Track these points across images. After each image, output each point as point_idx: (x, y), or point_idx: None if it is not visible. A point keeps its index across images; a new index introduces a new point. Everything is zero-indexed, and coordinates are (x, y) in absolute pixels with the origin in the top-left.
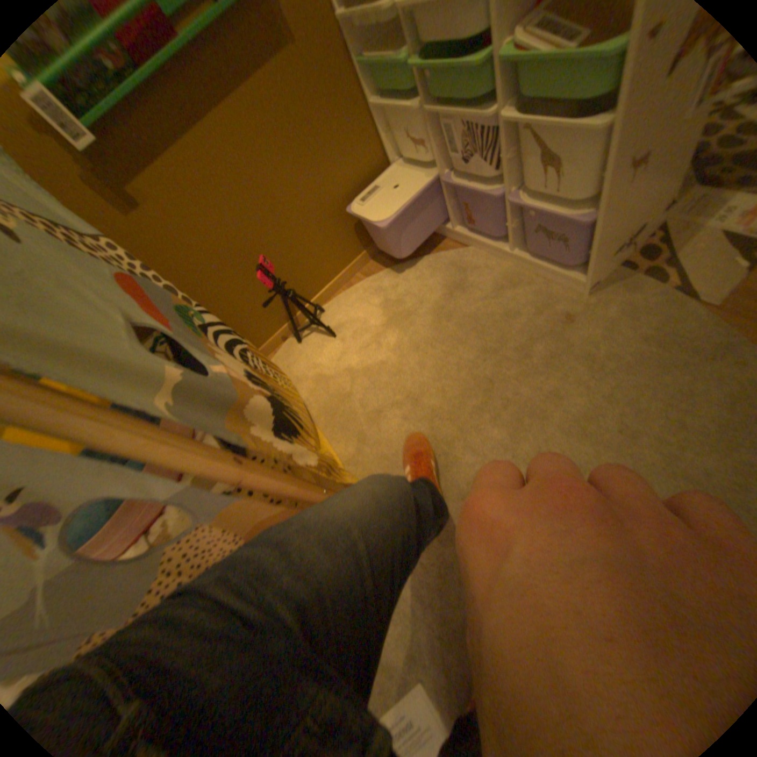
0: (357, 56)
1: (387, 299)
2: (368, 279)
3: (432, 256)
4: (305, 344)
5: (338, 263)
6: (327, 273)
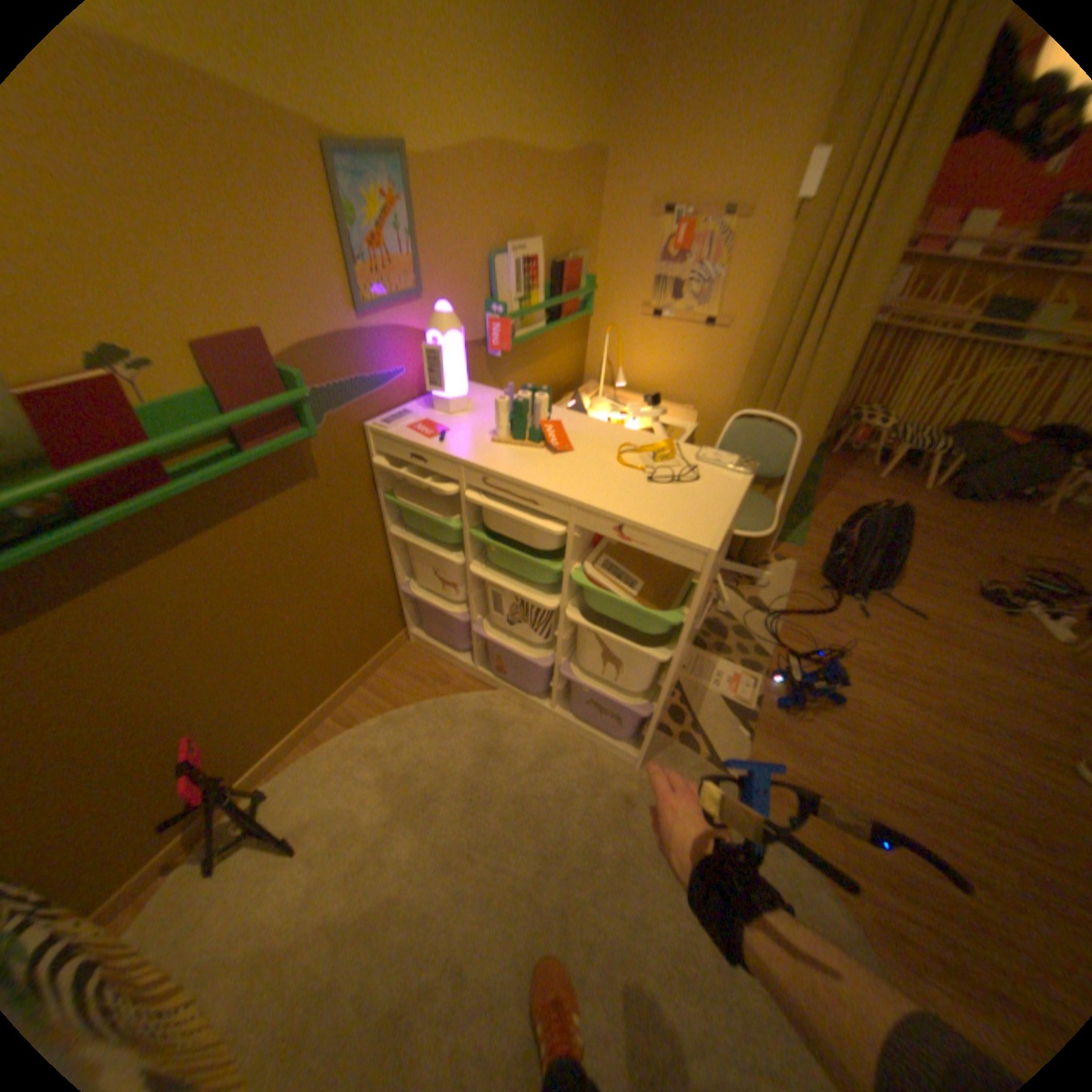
0: (387, 493)
1: (388, 772)
2: (351, 734)
3: (449, 700)
4: (224, 877)
5: (301, 711)
6: (281, 729)
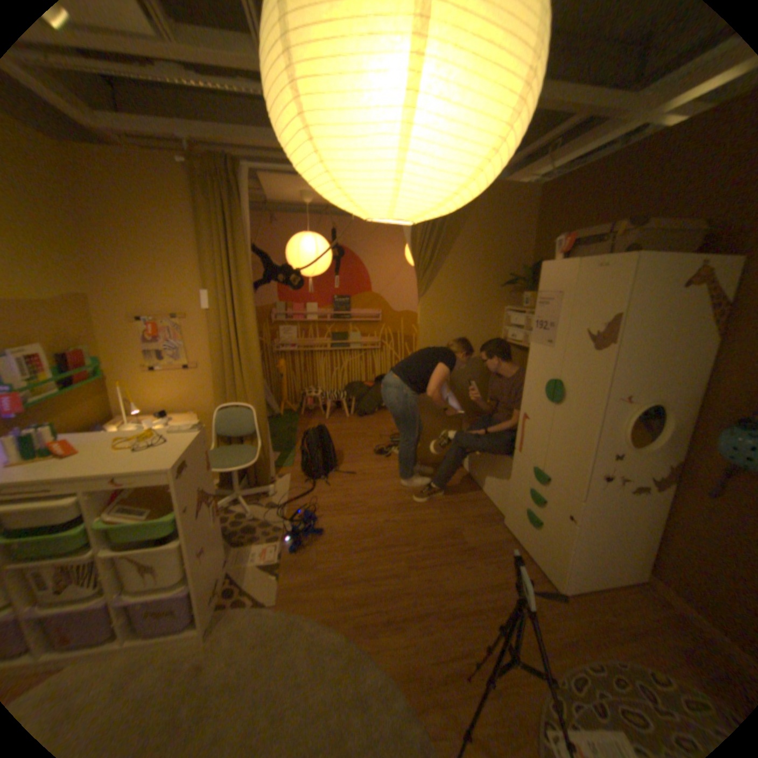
0: None
1: None
2: None
3: None
4: None
5: None
6: None
